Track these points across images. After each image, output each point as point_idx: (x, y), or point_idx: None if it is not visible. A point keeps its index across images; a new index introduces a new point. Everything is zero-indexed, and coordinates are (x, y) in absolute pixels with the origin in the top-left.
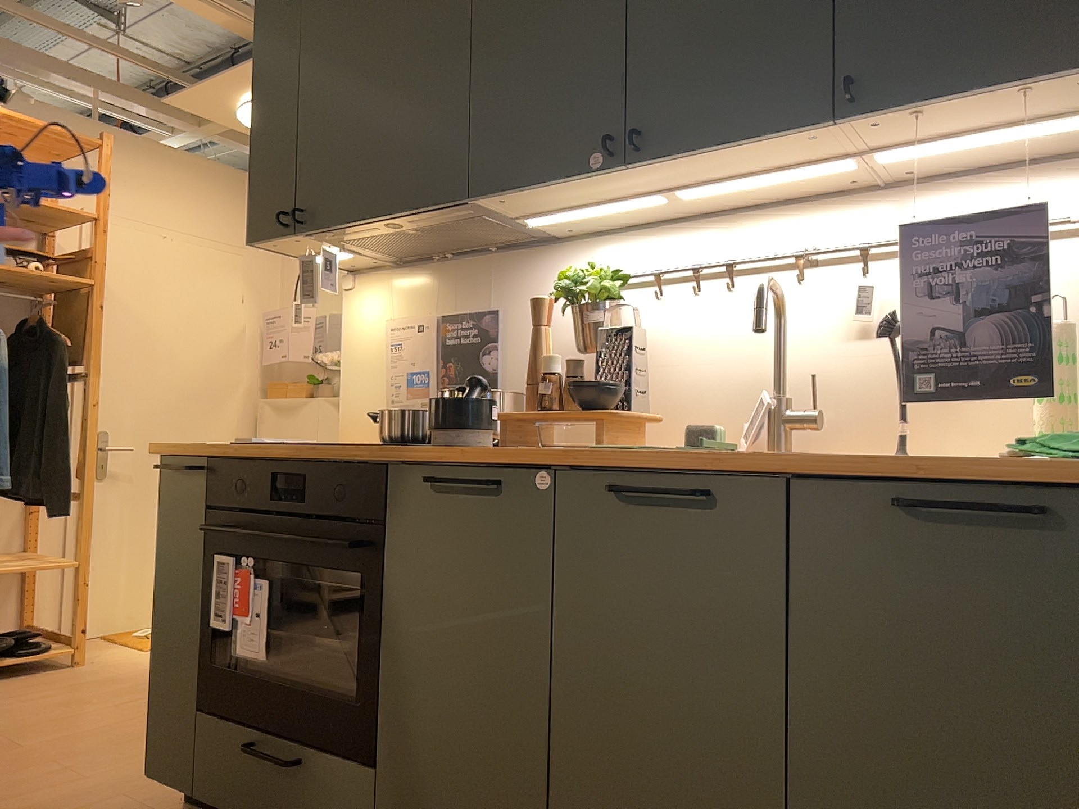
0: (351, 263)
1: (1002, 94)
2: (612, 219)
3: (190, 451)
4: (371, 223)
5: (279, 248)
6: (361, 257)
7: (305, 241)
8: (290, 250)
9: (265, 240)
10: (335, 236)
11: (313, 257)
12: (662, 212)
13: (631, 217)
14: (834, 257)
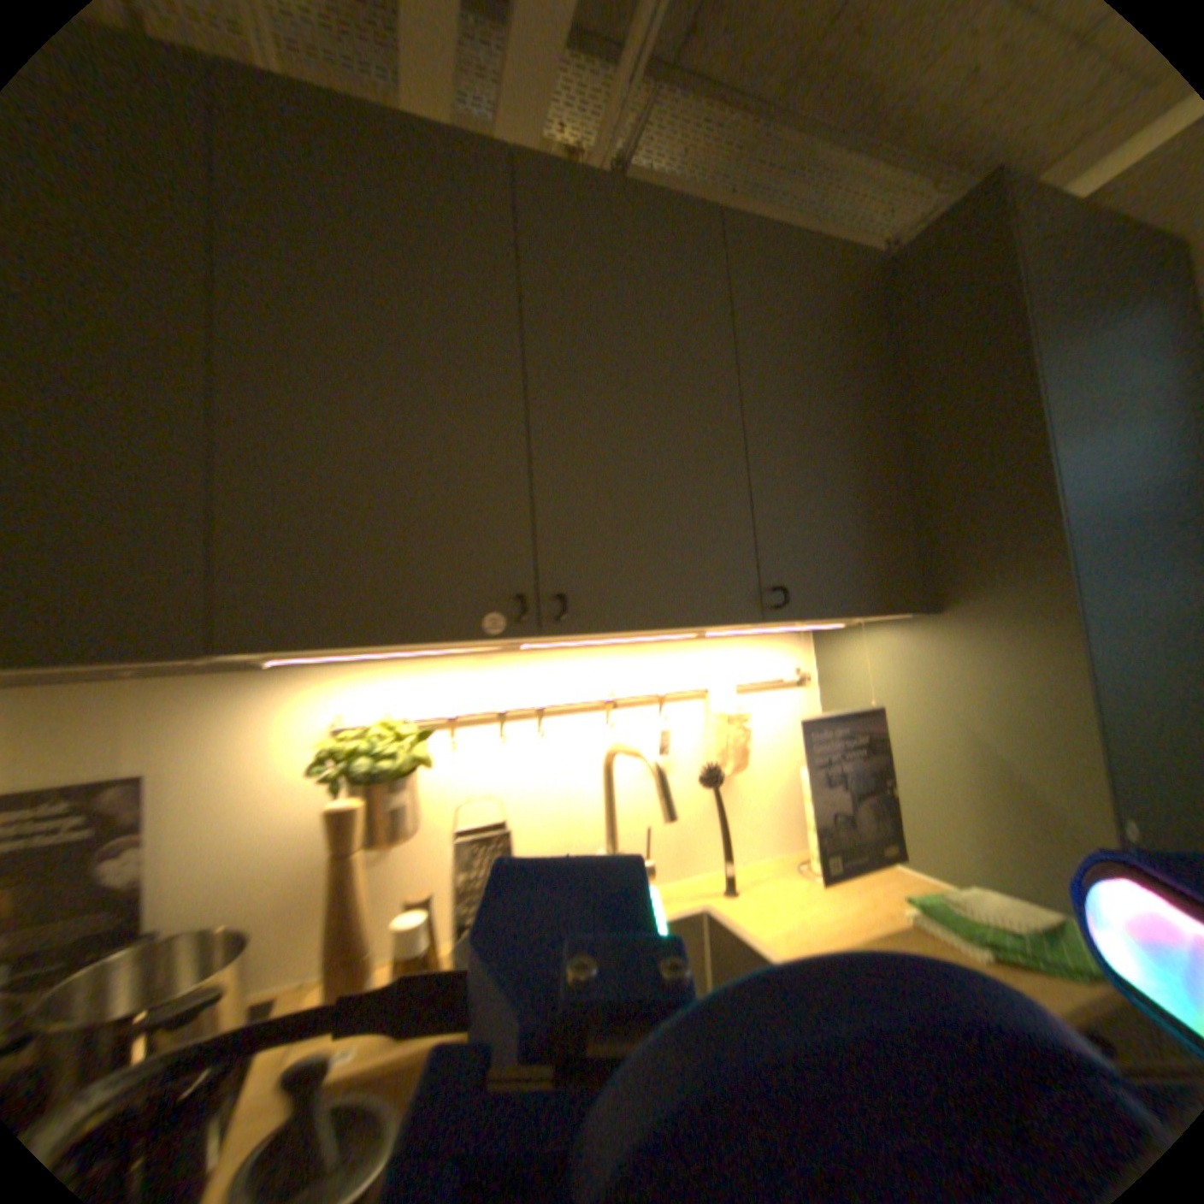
0: None
1: (853, 617)
2: None
3: None
4: None
5: None
6: None
7: None
8: None
9: None
10: None
11: None
12: None
13: None
14: (629, 698)
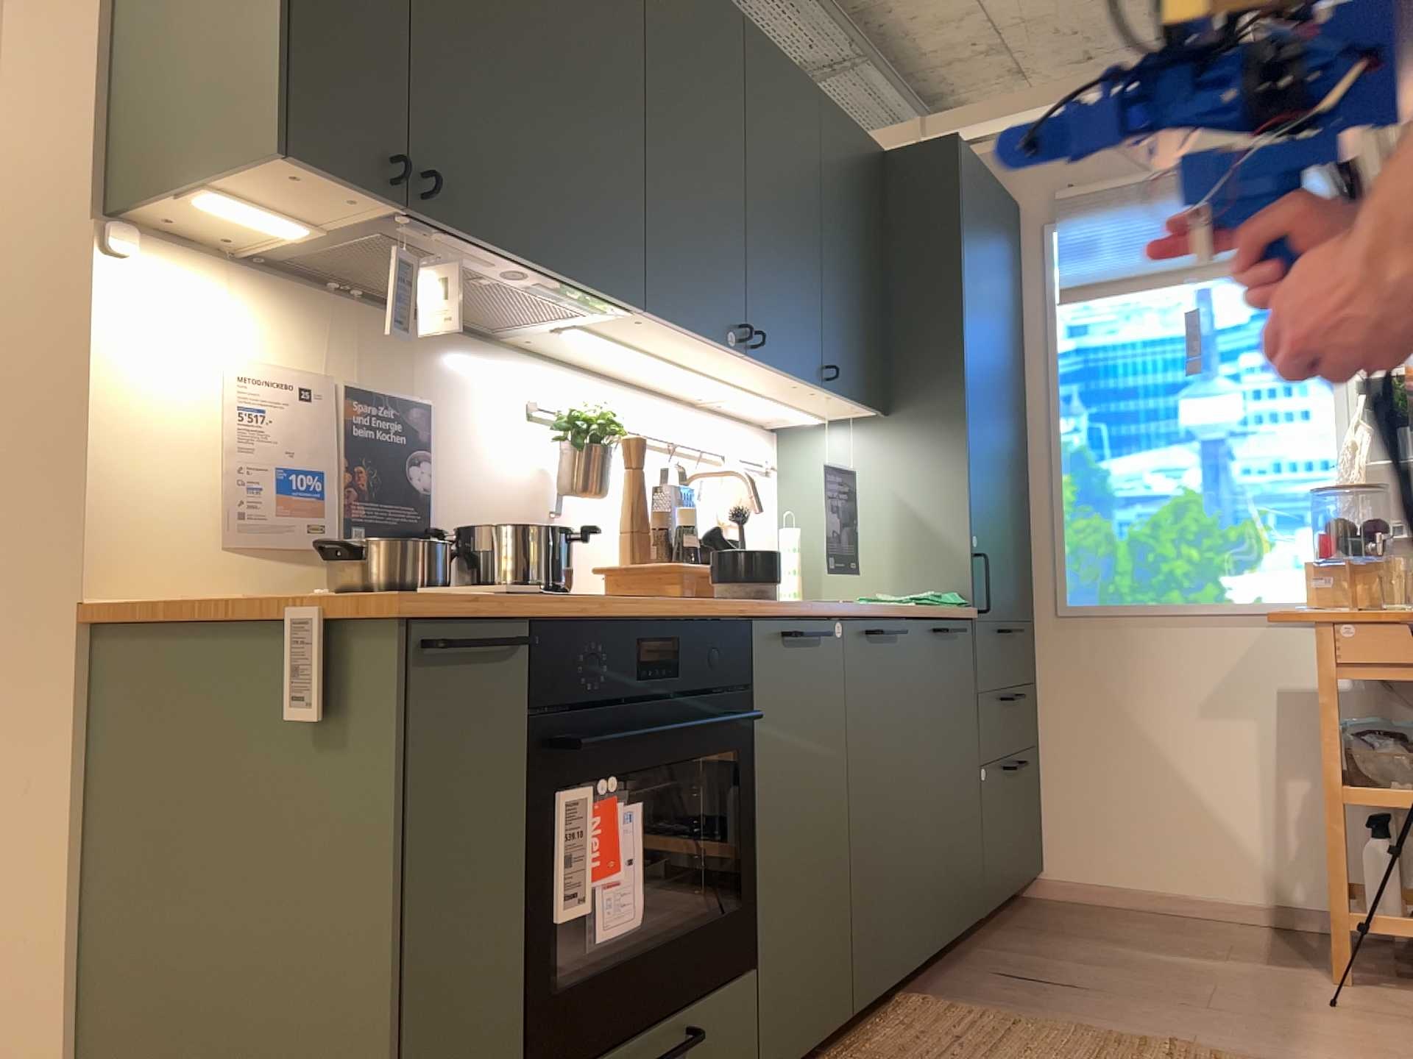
0: (186, 216)
1: (853, 403)
2: (570, 349)
3: (502, 609)
4: (517, 261)
5: (283, 179)
6: (270, 235)
7: (357, 206)
8: (265, 184)
9: (318, 167)
10: (428, 236)
11: (412, 258)
12: (608, 362)
13: (583, 354)
14: (682, 447)
